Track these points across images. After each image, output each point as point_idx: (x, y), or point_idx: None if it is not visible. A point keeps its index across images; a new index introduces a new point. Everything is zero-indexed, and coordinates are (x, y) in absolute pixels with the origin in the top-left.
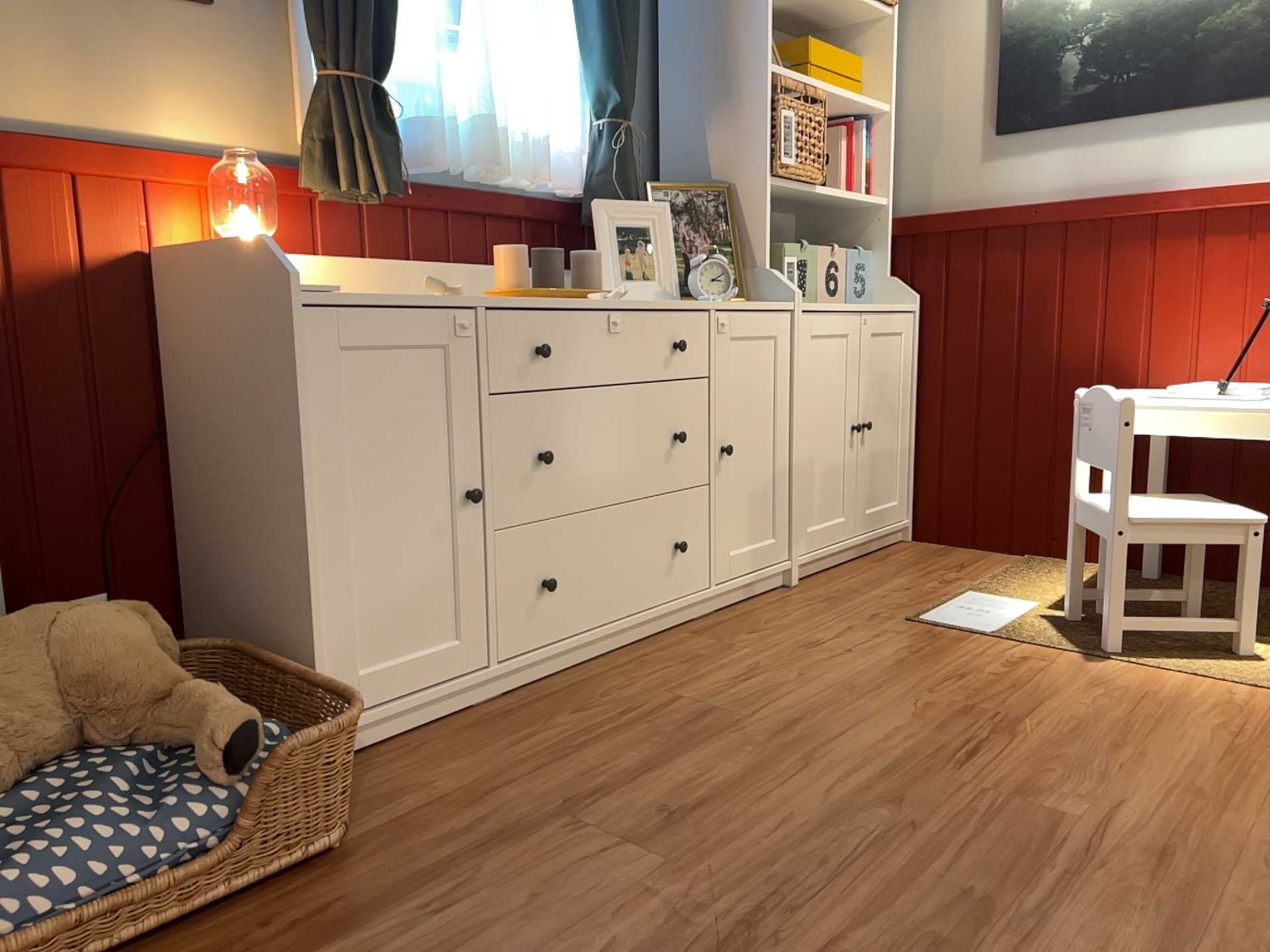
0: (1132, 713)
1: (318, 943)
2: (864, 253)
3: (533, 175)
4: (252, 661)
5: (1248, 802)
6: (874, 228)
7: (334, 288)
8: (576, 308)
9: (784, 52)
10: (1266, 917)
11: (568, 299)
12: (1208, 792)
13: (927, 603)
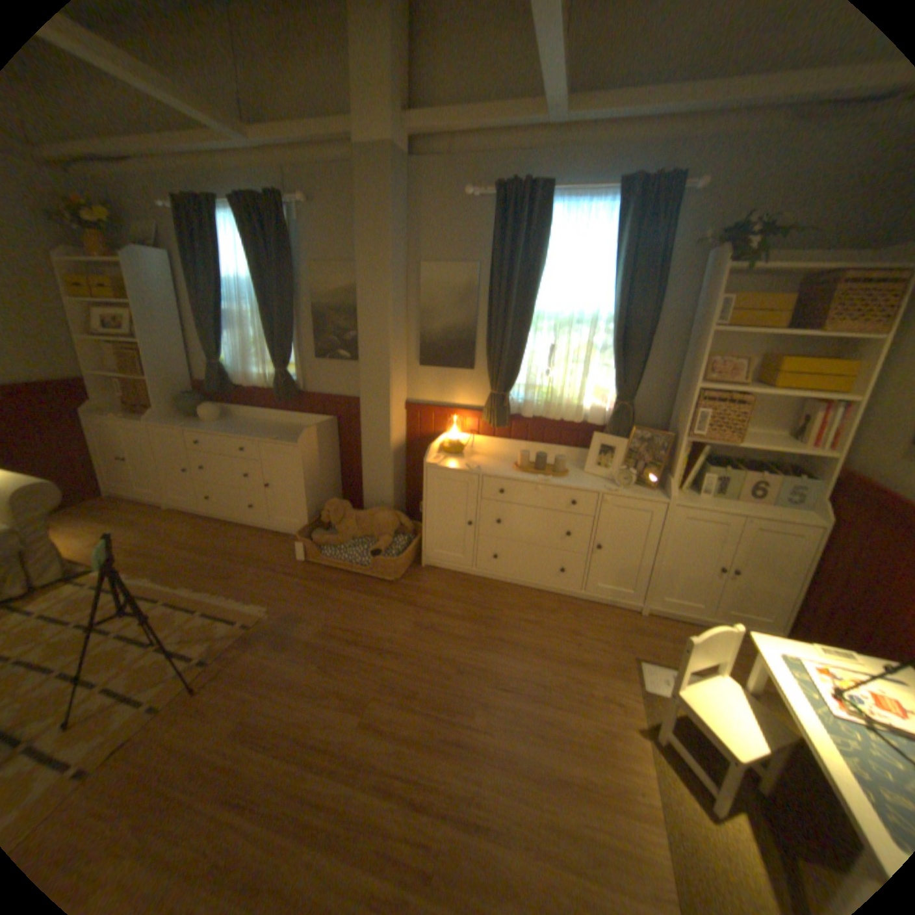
0: (583, 748)
1: (365, 594)
2: (818, 481)
3: (572, 420)
4: (420, 536)
5: (516, 782)
6: (829, 469)
7: (437, 464)
8: (522, 481)
9: (775, 360)
10: (434, 773)
11: (532, 475)
12: (517, 769)
13: (670, 665)
